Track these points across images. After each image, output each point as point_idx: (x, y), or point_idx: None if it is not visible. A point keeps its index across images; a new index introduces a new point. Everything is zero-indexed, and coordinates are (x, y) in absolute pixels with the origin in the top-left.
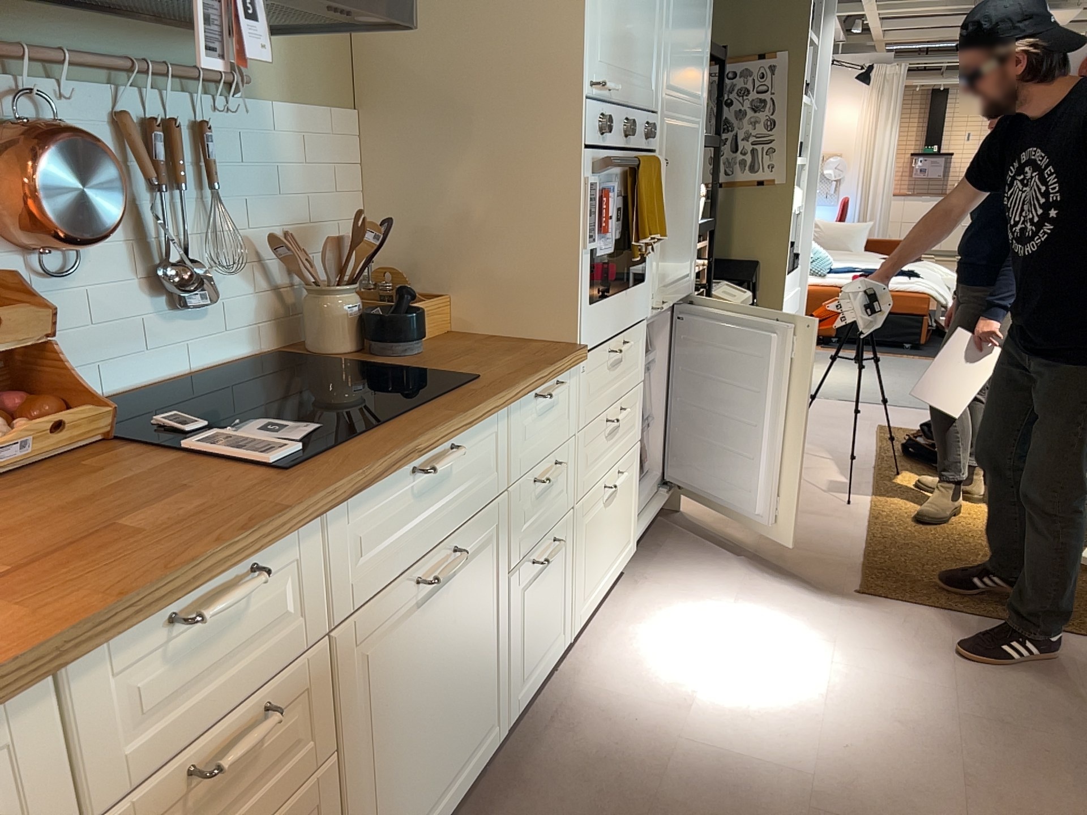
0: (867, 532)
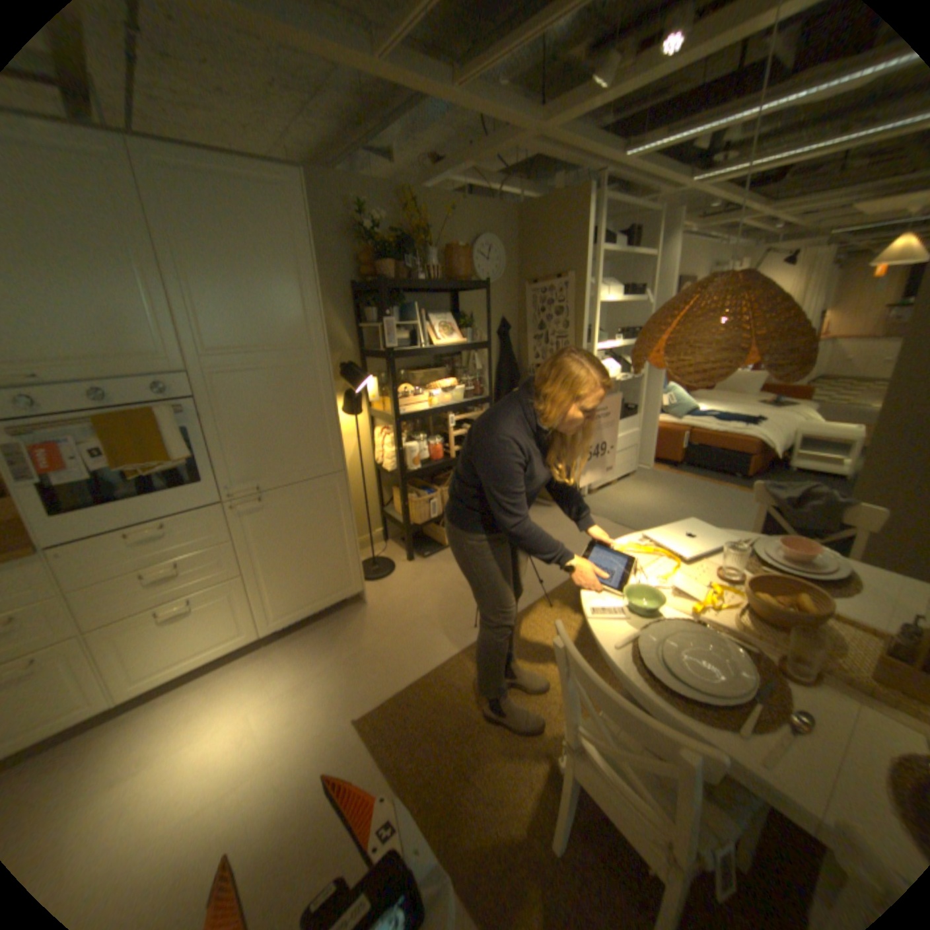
0: (444, 663)
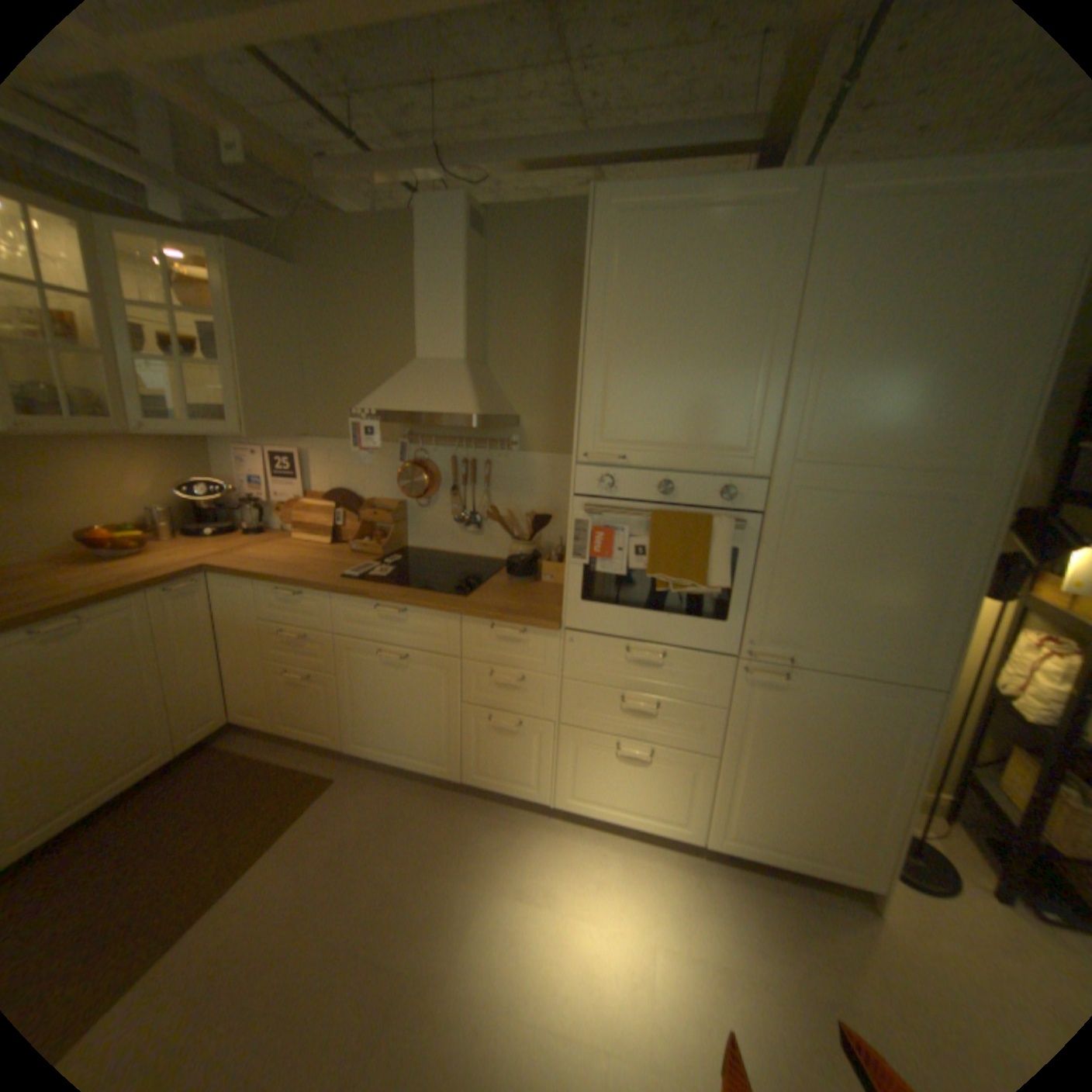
0: None
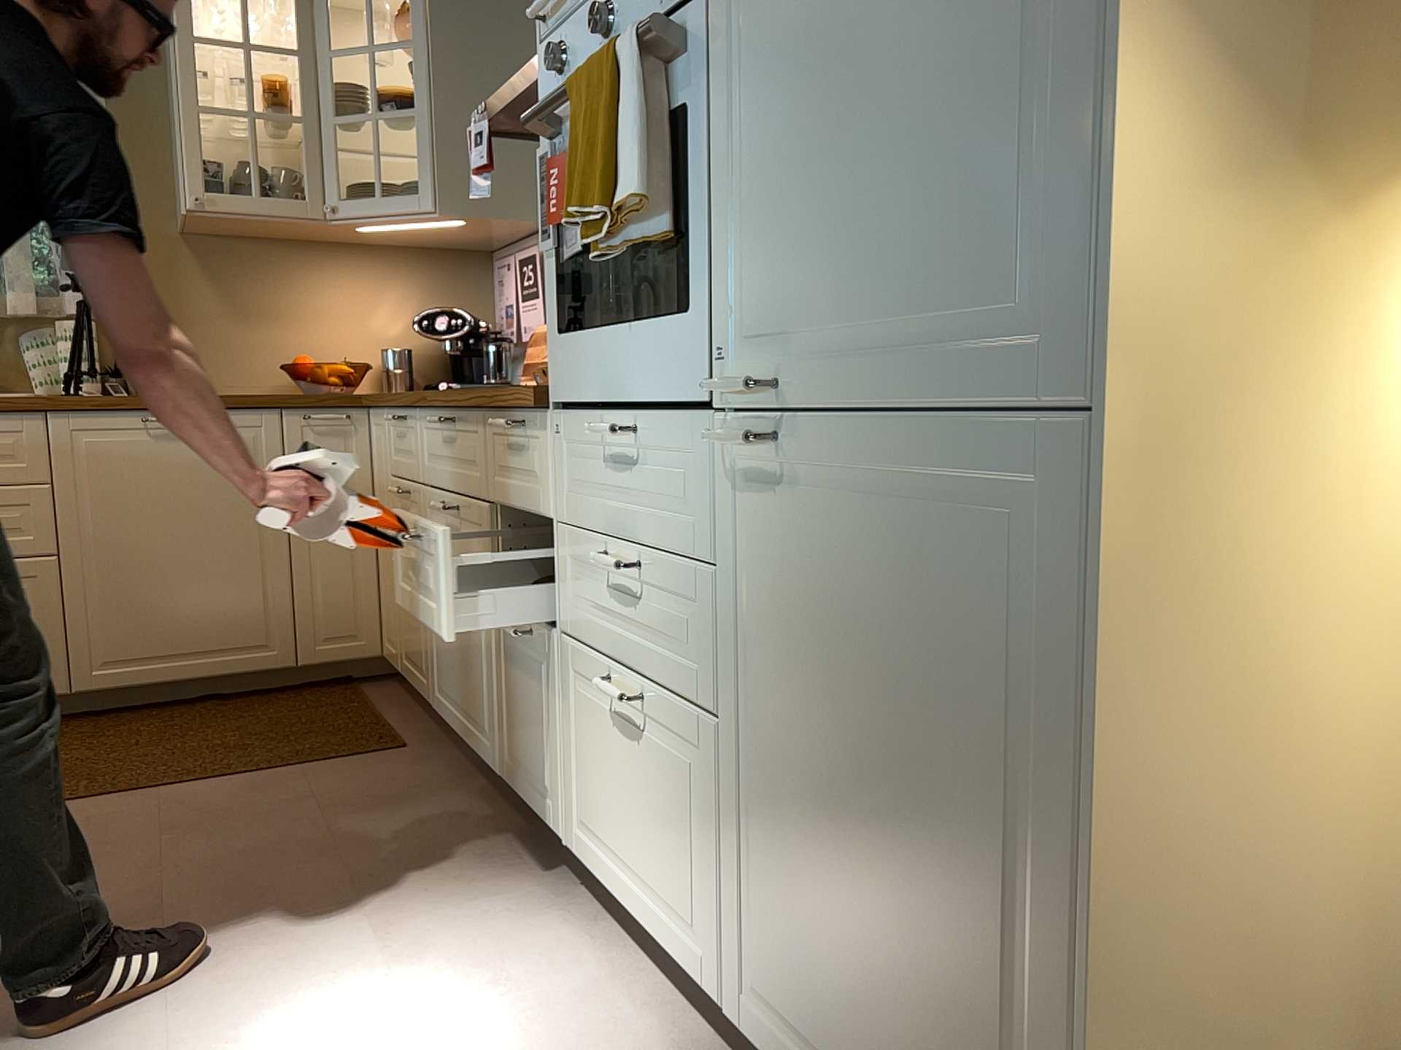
0: None
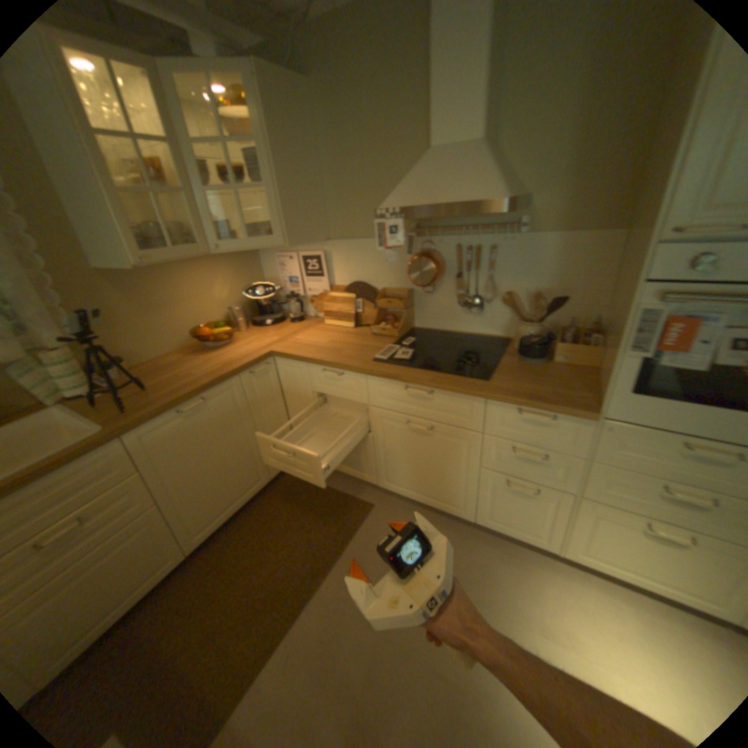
0: None
